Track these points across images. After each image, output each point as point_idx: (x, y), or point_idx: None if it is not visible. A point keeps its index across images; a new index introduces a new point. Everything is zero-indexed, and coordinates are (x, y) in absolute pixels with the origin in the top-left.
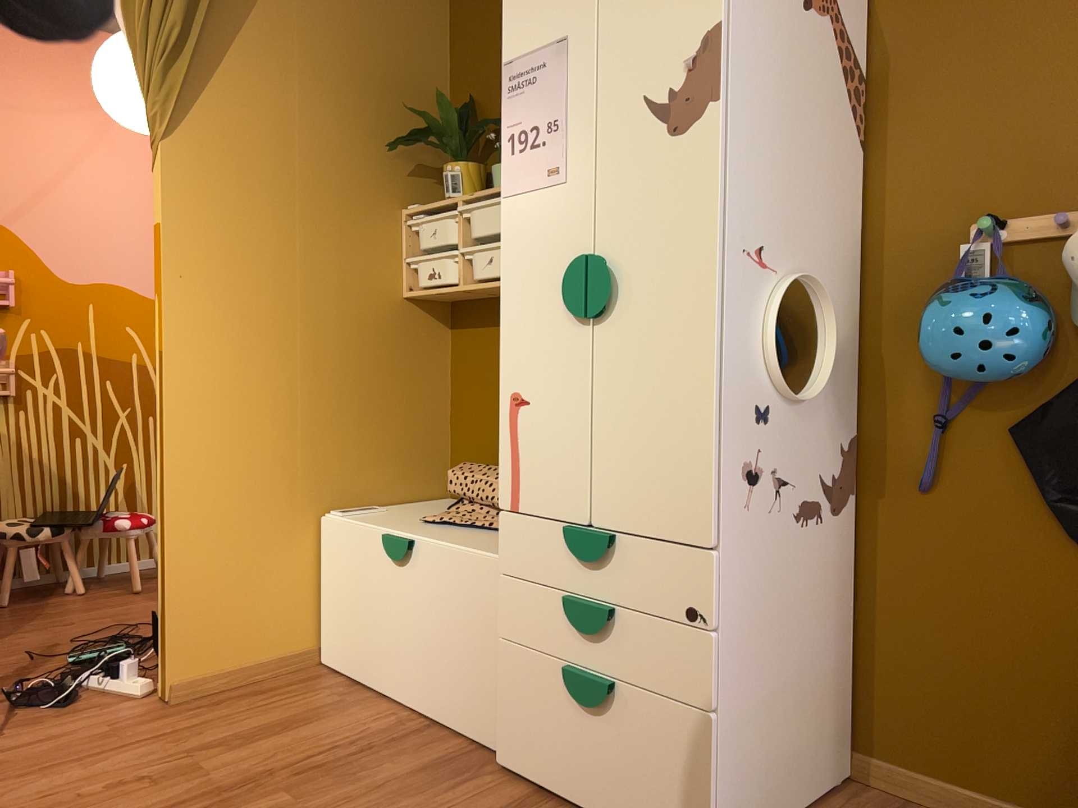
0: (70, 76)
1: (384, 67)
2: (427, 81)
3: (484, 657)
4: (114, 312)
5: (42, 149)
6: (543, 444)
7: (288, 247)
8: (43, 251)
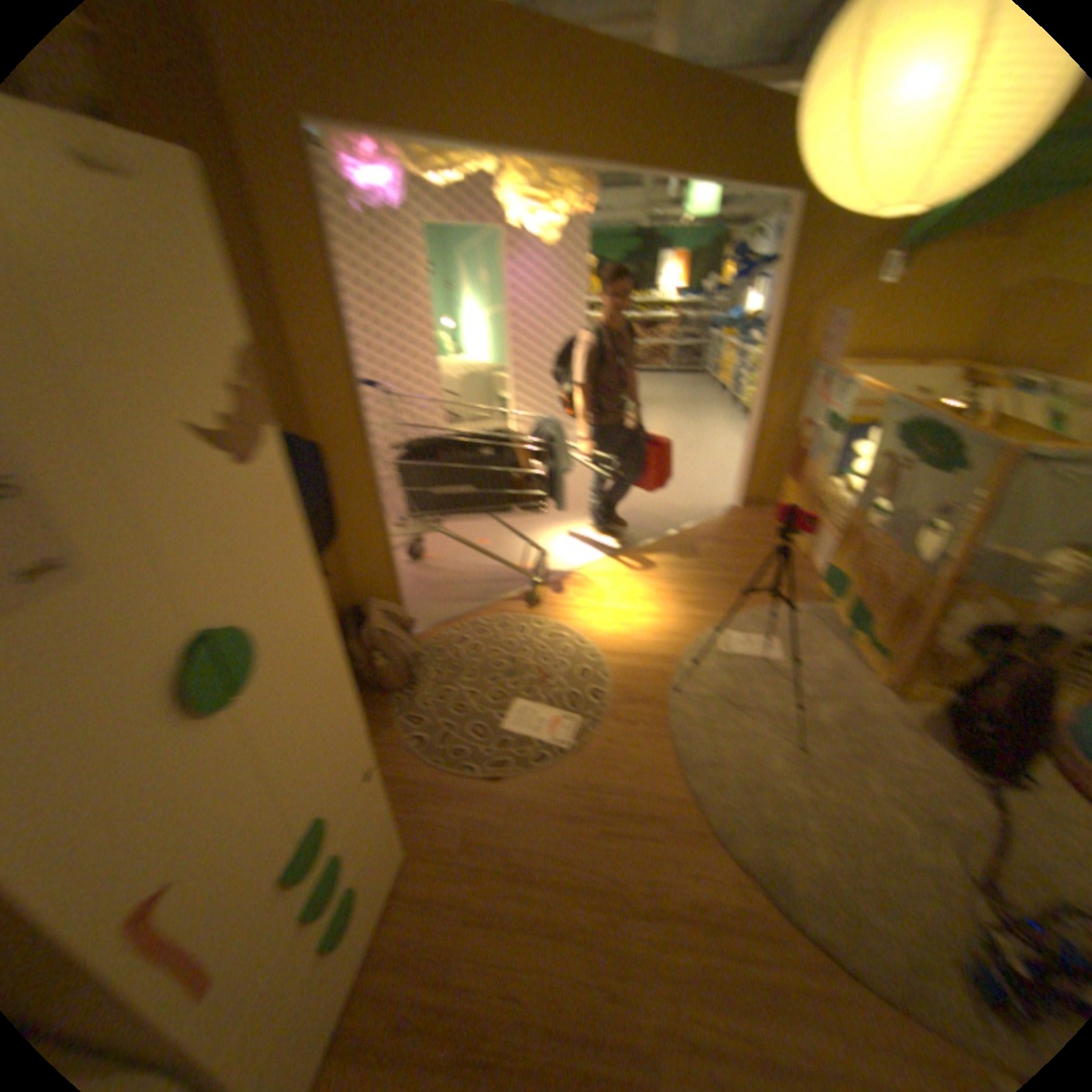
0: None
1: None
2: None
3: None
4: None
5: None
6: (218, 879)
7: None
8: None
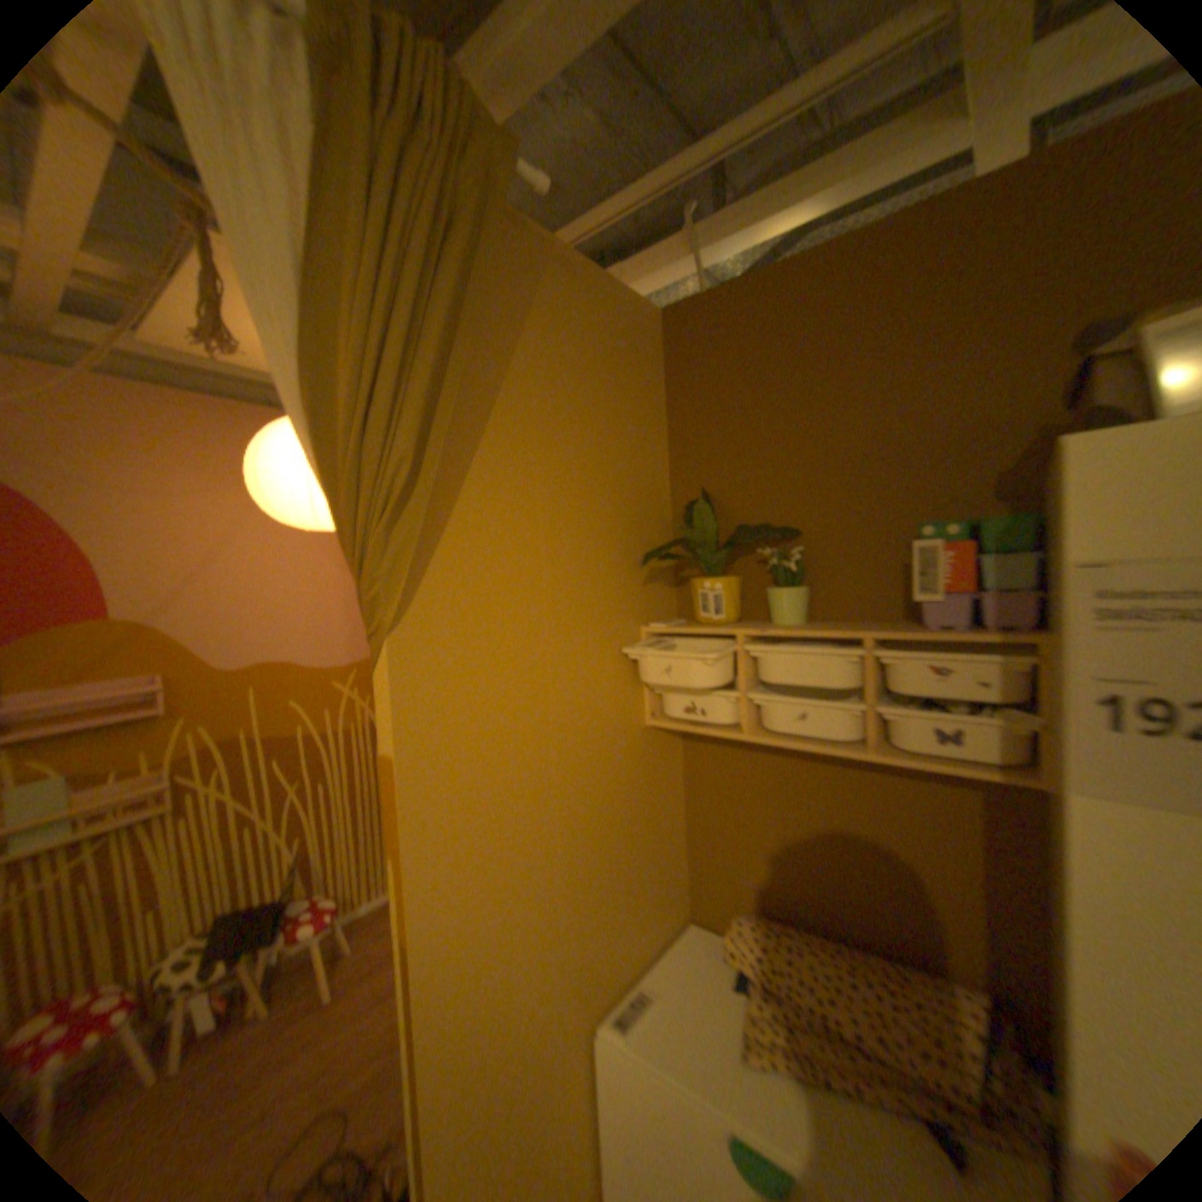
0: (206, 450)
1: (615, 464)
2: (651, 472)
3: None
4: (272, 689)
5: (180, 533)
6: None
7: (541, 719)
8: (190, 643)
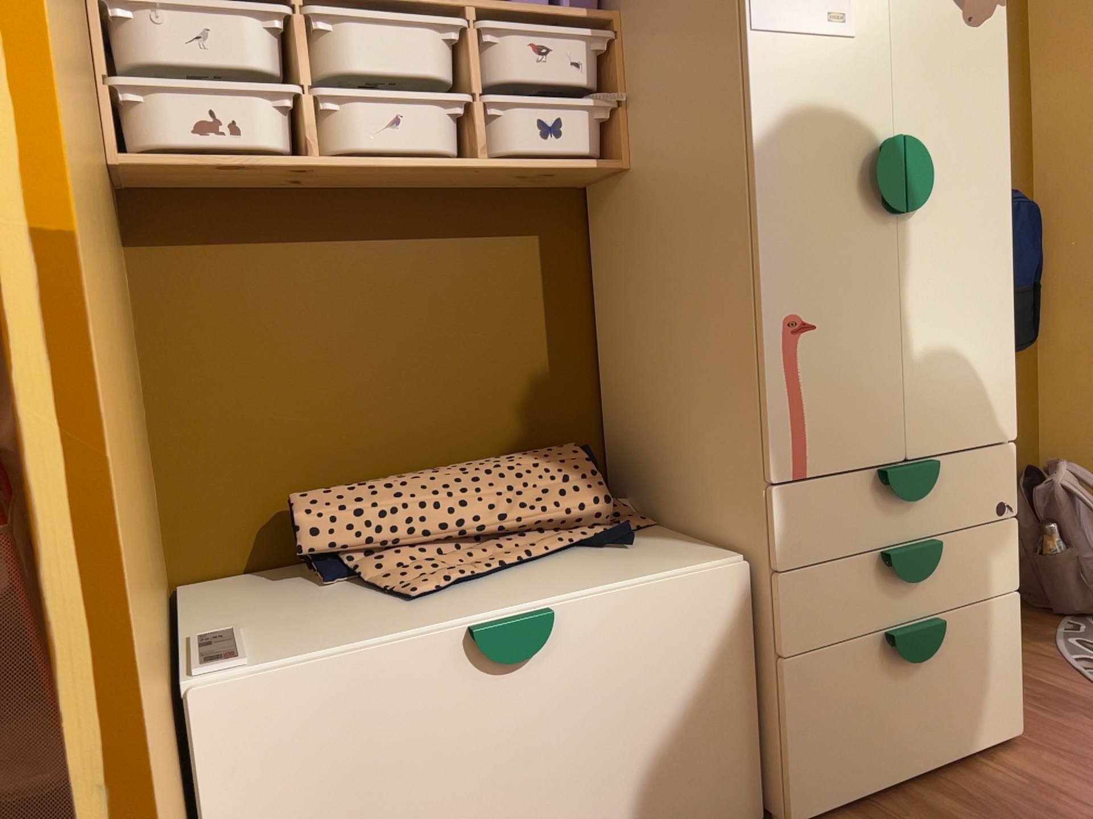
0: None
1: None
2: None
3: (720, 712)
4: None
5: None
6: (841, 377)
7: None
8: None
